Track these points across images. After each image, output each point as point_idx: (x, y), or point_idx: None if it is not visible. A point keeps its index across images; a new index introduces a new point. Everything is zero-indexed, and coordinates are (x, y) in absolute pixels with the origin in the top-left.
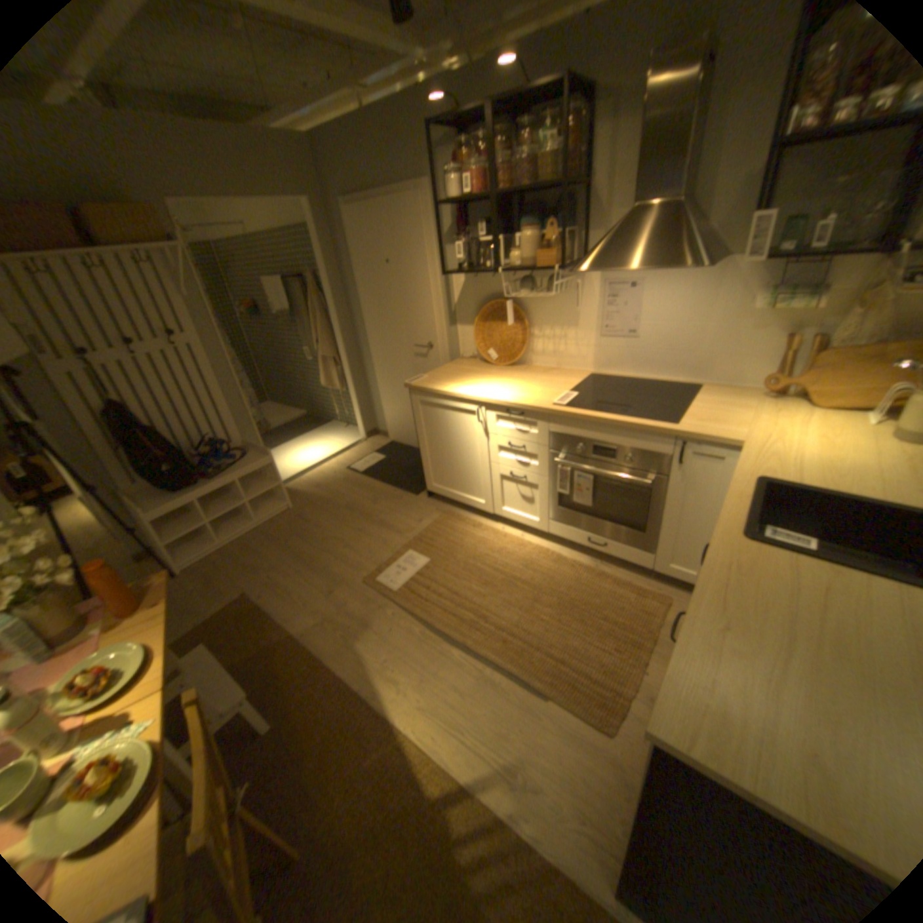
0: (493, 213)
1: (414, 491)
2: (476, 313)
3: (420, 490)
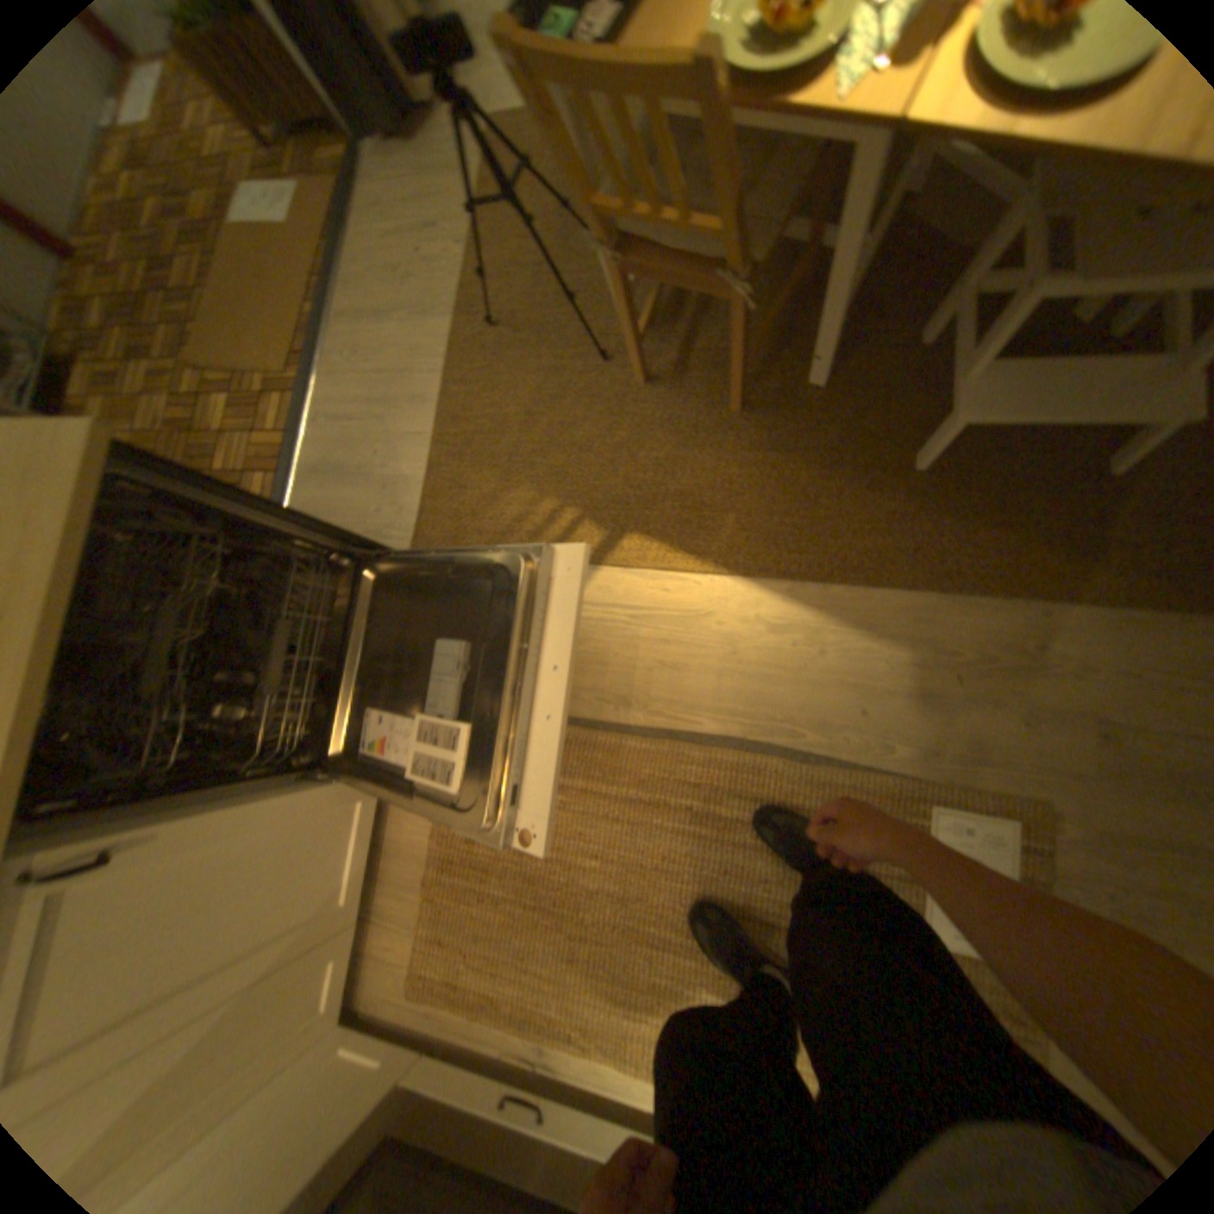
0: None
1: None
2: None
3: None
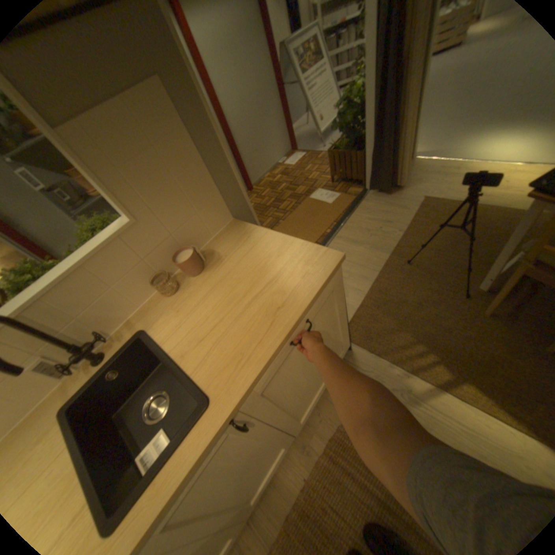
0: None
1: None
2: None
3: None
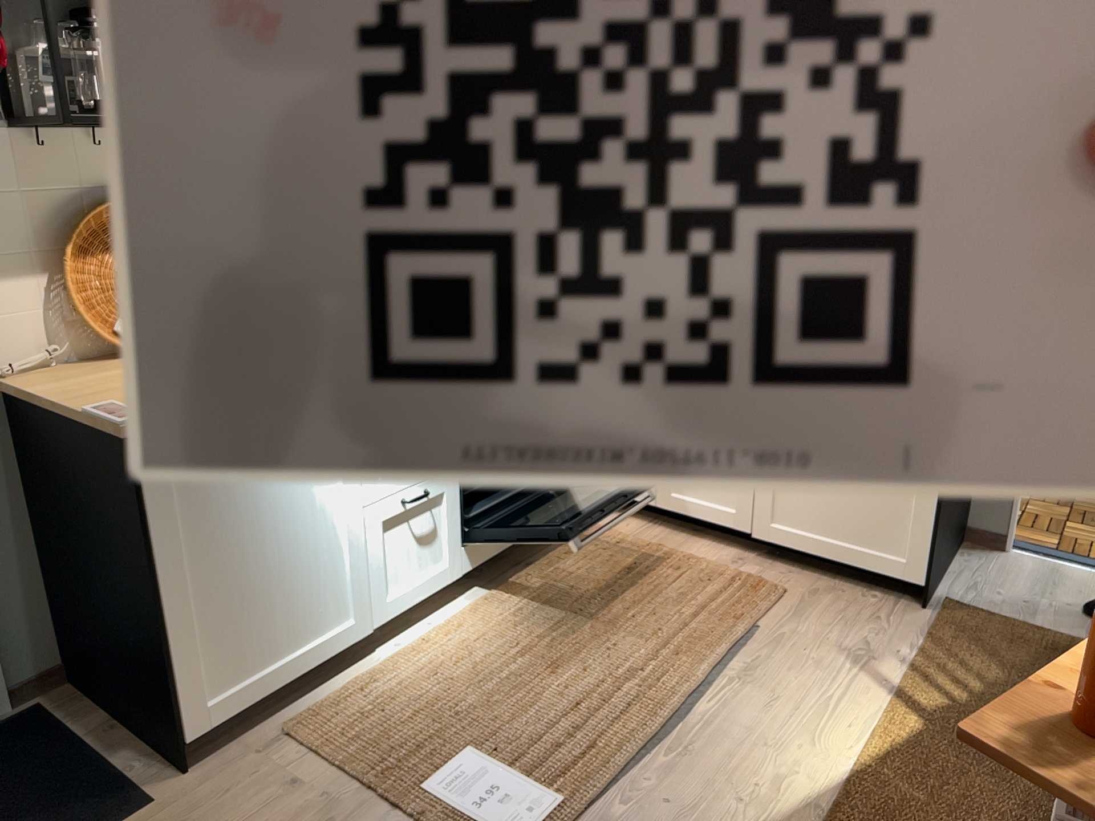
0: (81, 4)
1: (125, 812)
2: (36, 245)
3: (134, 796)
